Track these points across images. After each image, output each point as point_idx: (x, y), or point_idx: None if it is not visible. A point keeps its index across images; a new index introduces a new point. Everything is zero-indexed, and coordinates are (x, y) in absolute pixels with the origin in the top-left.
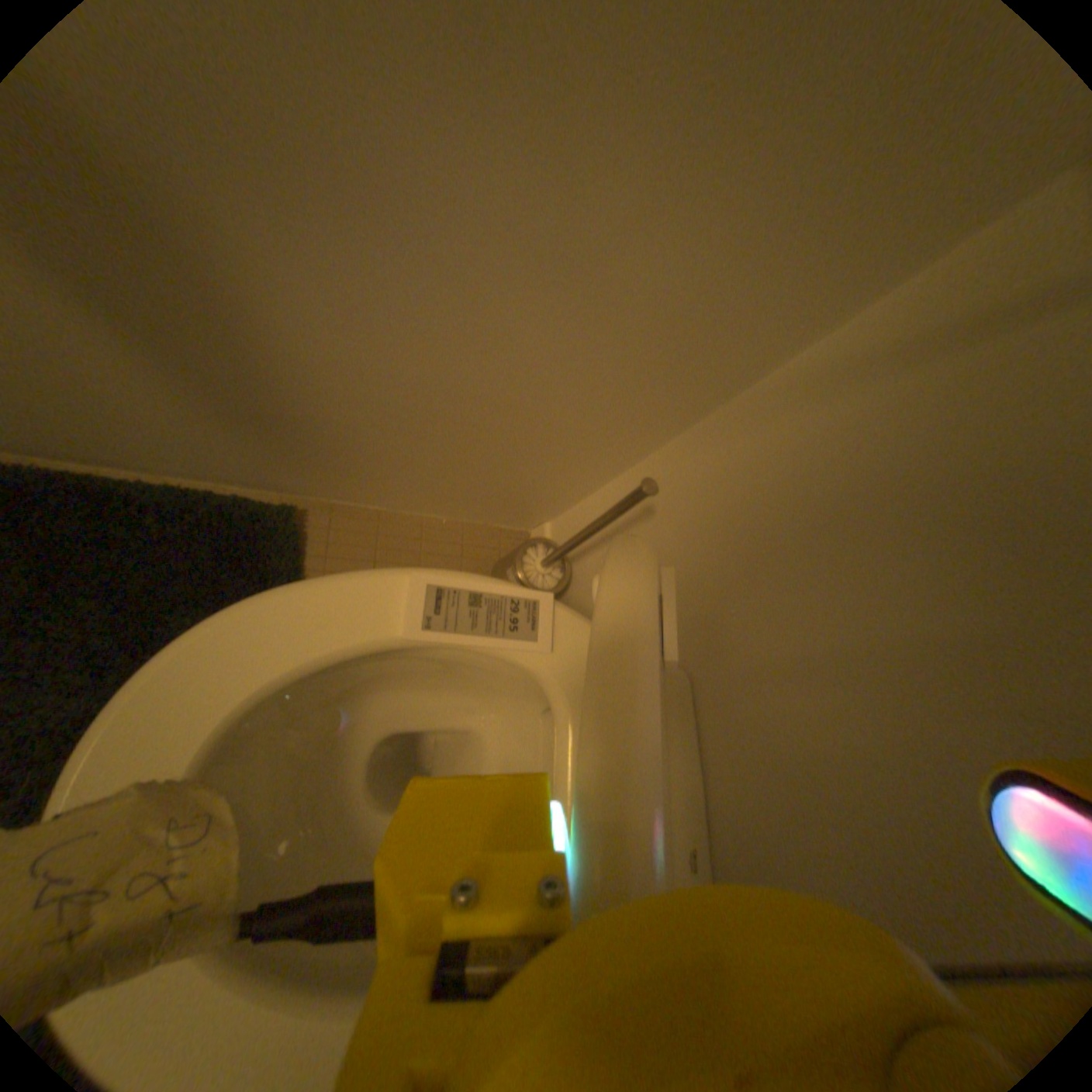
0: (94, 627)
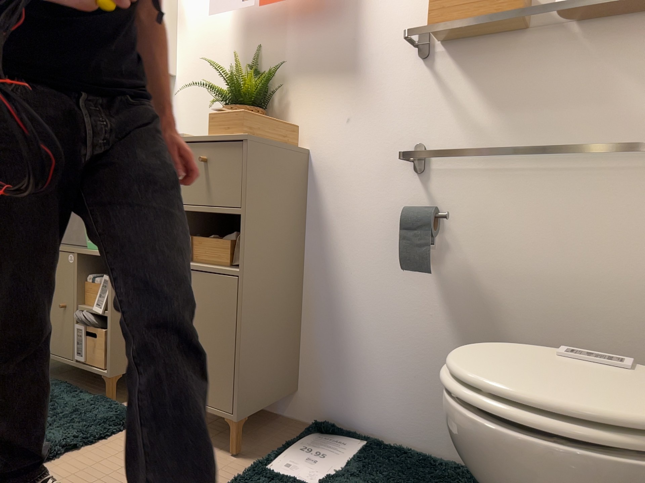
0: (408, 480)
